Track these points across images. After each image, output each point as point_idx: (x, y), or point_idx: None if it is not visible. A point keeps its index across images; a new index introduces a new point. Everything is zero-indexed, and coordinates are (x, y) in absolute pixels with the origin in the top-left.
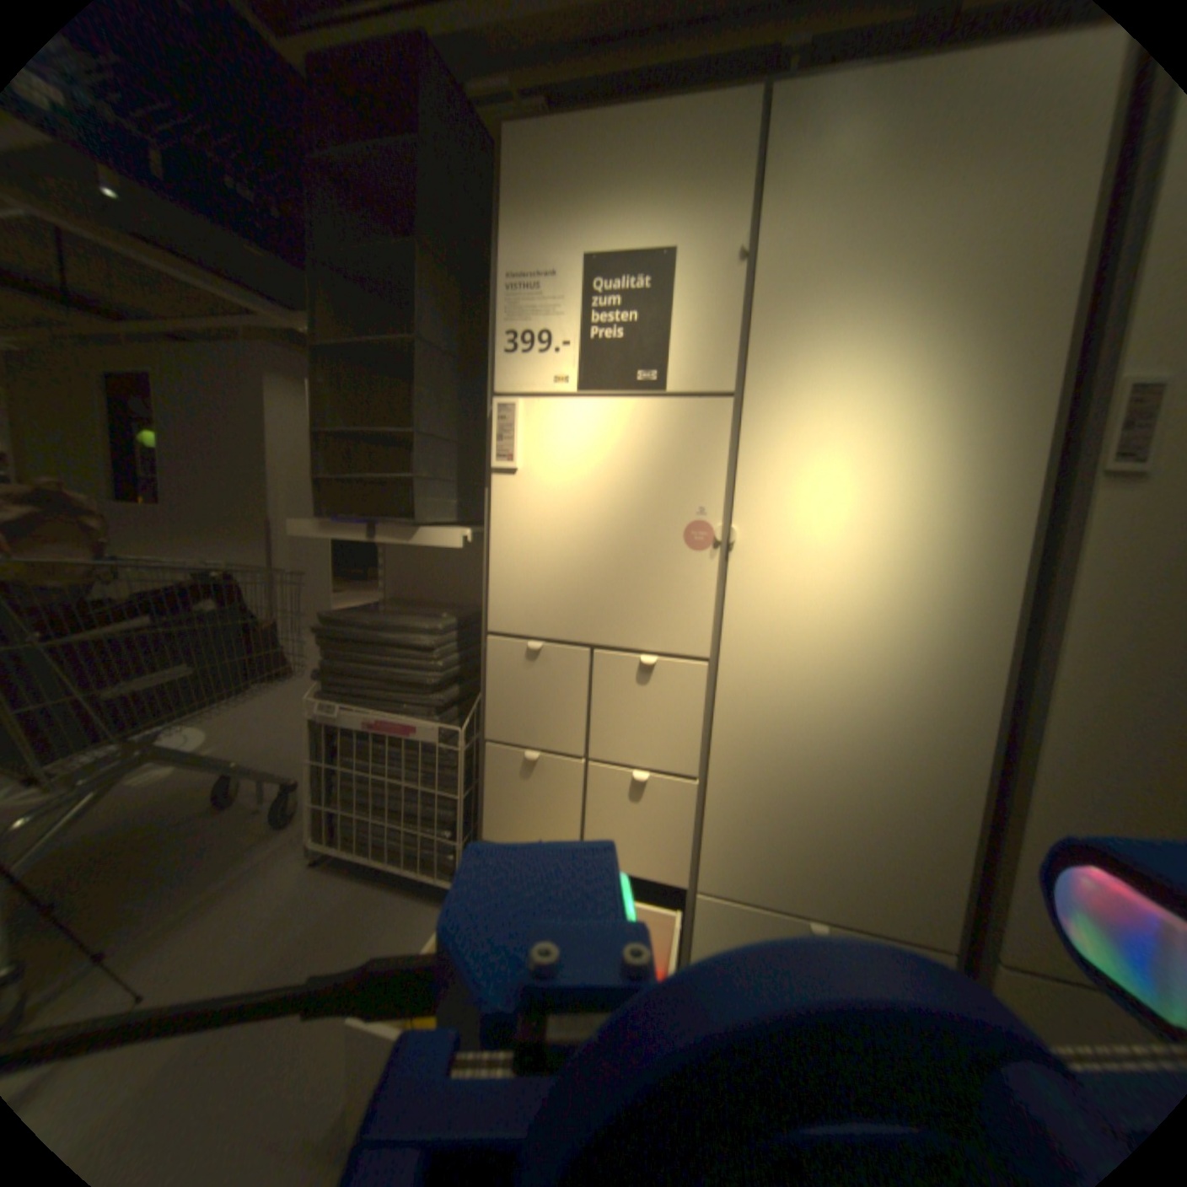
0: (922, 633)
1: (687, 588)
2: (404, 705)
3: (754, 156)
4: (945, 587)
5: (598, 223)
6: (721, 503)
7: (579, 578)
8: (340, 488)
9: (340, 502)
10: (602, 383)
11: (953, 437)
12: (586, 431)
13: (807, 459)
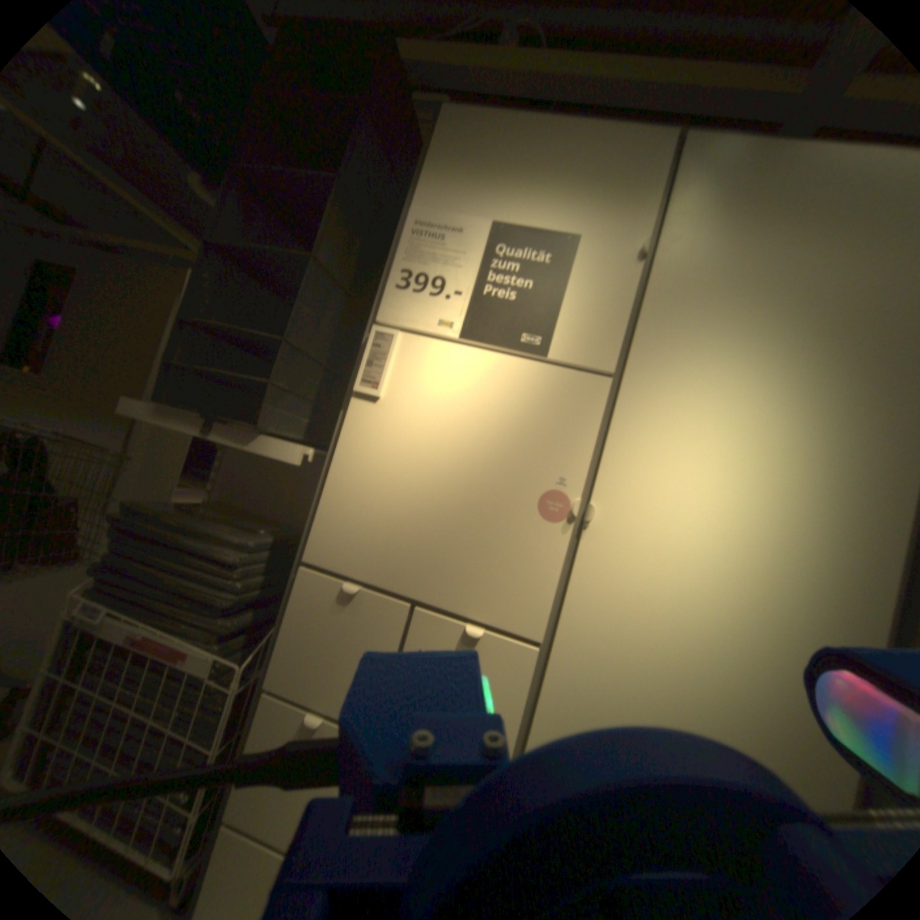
0: (780, 664)
1: (533, 560)
2: (184, 624)
3: (664, 180)
4: (807, 617)
5: (513, 199)
6: (585, 478)
7: (419, 524)
8: (193, 379)
9: (188, 393)
10: (486, 336)
11: (825, 464)
12: (461, 377)
13: (678, 453)
